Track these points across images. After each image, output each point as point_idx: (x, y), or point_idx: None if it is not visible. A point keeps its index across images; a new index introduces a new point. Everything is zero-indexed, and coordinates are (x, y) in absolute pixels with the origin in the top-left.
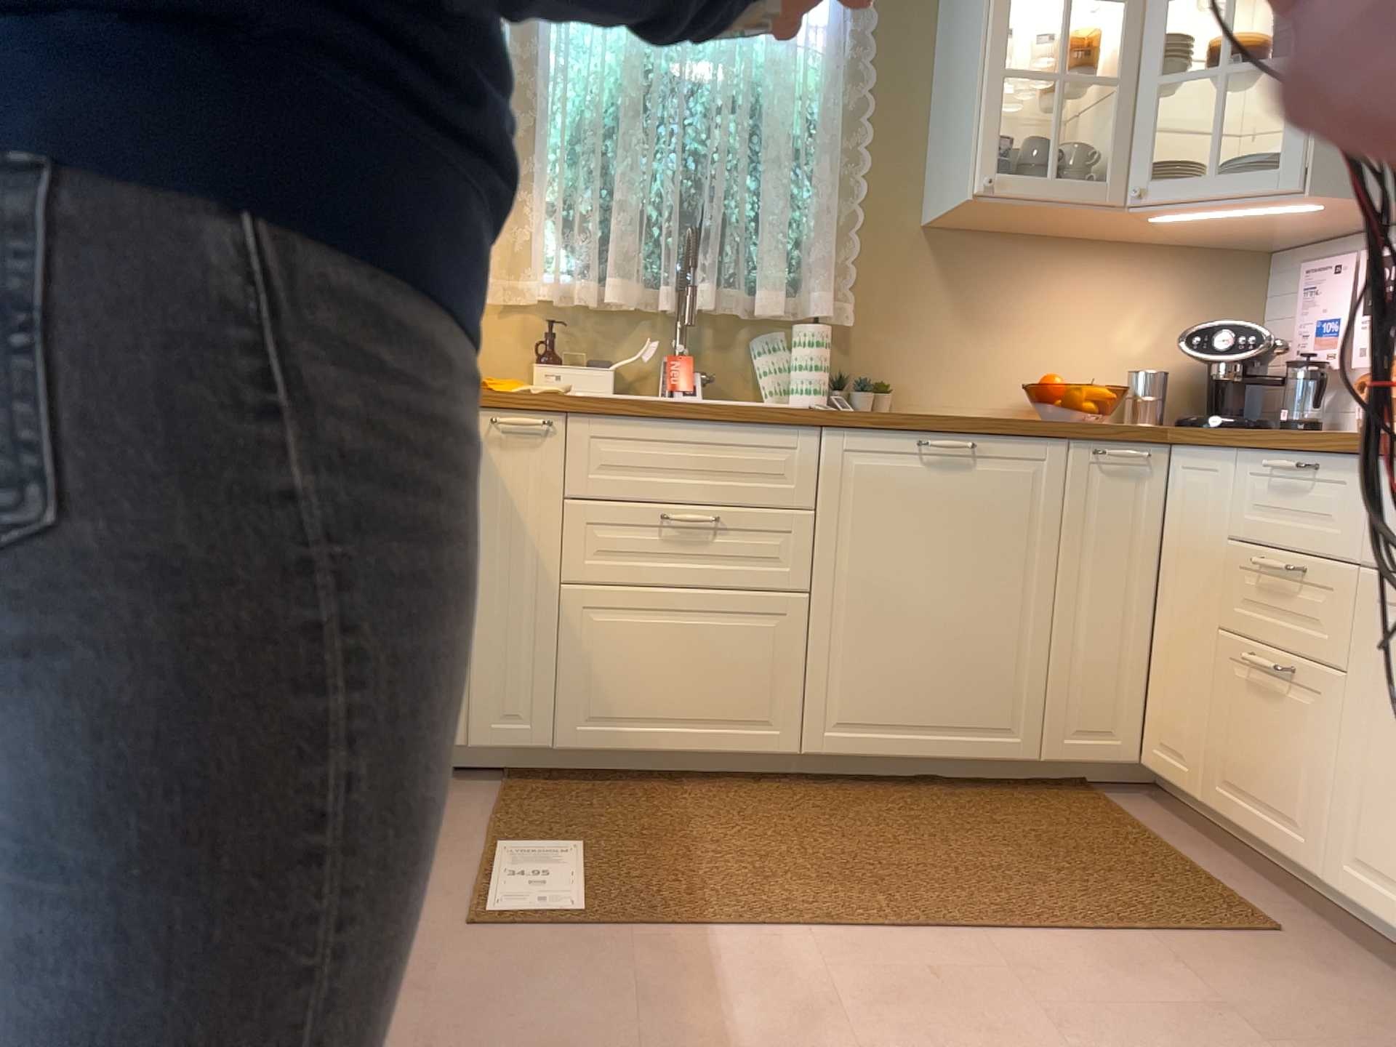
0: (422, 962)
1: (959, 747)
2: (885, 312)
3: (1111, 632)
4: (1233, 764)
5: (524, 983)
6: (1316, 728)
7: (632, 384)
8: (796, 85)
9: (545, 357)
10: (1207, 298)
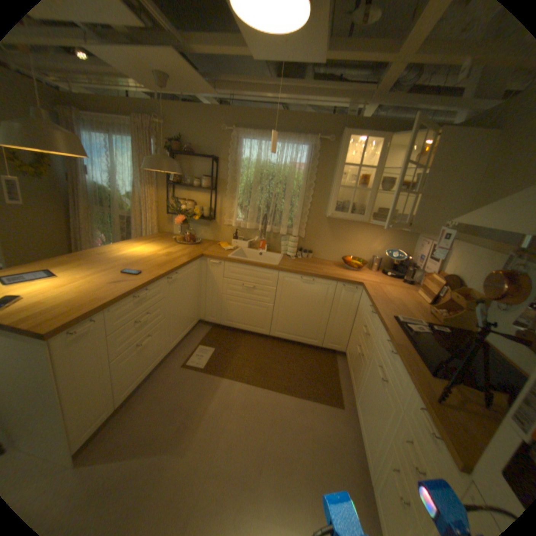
0: (169, 375)
1: (303, 341)
2: (313, 234)
3: (342, 325)
4: (353, 366)
5: (182, 385)
6: (362, 371)
7: (254, 245)
8: (296, 179)
9: (236, 237)
10: (399, 239)
